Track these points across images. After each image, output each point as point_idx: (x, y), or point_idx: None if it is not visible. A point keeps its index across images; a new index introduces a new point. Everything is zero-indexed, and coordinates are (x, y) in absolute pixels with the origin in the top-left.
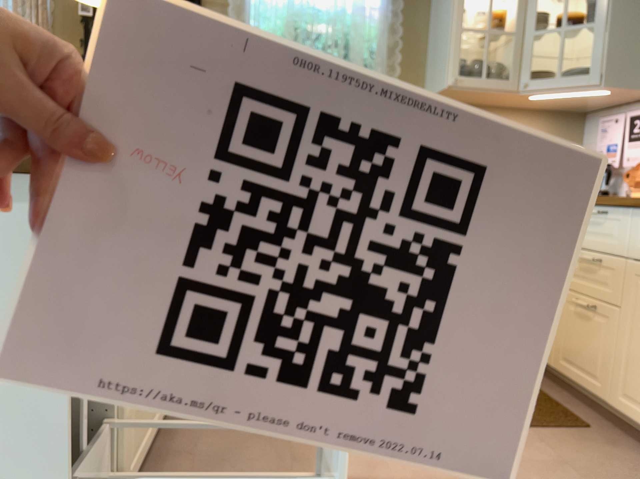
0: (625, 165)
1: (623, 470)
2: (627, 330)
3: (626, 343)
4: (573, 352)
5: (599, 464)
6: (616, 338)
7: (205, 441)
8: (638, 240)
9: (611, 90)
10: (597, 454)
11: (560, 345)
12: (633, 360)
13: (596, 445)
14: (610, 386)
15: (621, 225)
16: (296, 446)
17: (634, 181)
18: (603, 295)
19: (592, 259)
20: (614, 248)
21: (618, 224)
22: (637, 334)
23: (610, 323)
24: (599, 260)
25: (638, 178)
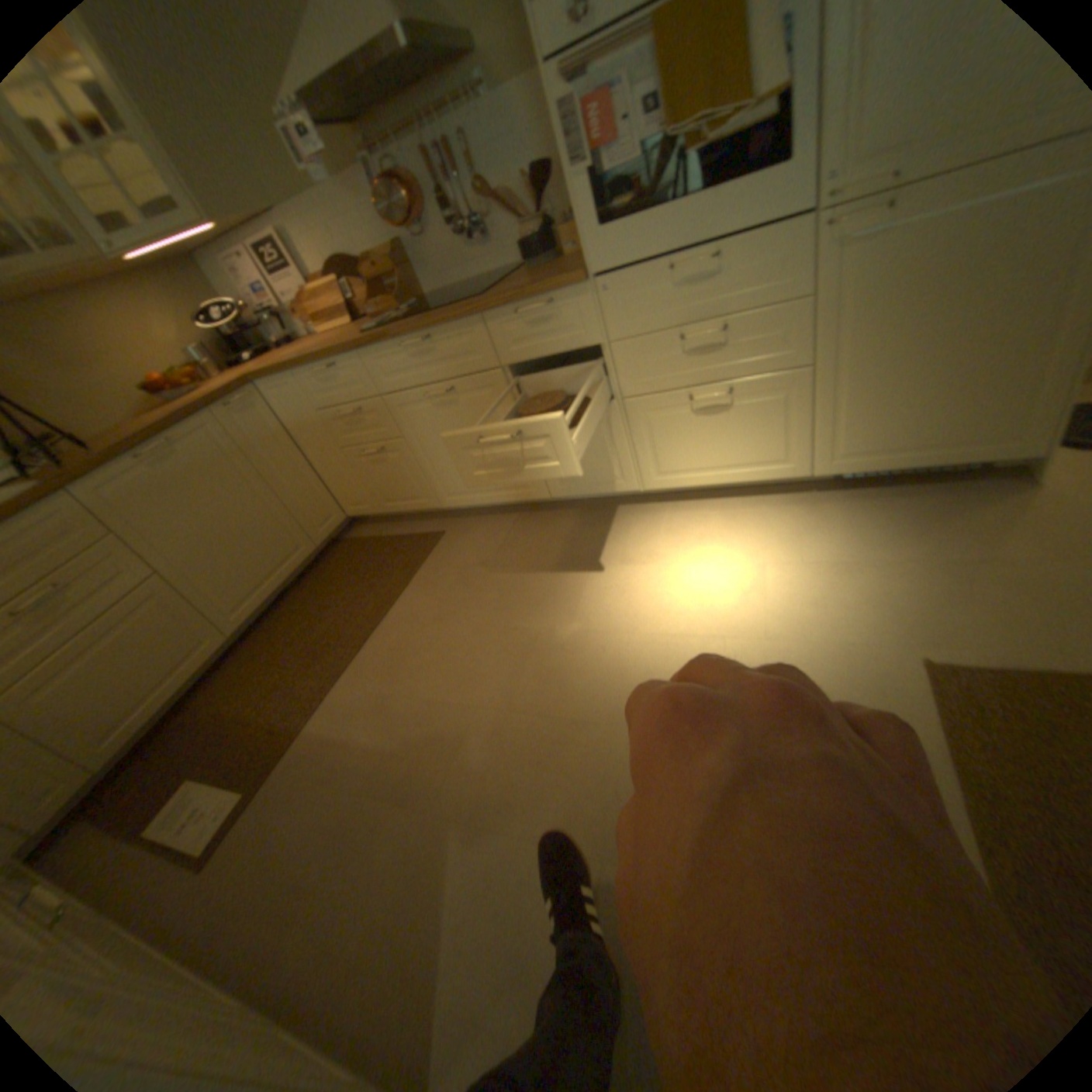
0: (281, 302)
1: (485, 539)
2: (418, 450)
3: (423, 459)
4: (389, 491)
5: (473, 548)
6: (414, 460)
7: (218, 882)
8: (378, 375)
9: (216, 222)
10: (466, 543)
11: (374, 493)
12: (437, 467)
13: (459, 539)
14: (433, 495)
15: (354, 369)
16: (303, 770)
17: (305, 315)
18: (381, 434)
19: (352, 410)
20: (362, 391)
21: (350, 369)
22: (427, 448)
23: (401, 452)
24: (359, 409)
25: (307, 311)
